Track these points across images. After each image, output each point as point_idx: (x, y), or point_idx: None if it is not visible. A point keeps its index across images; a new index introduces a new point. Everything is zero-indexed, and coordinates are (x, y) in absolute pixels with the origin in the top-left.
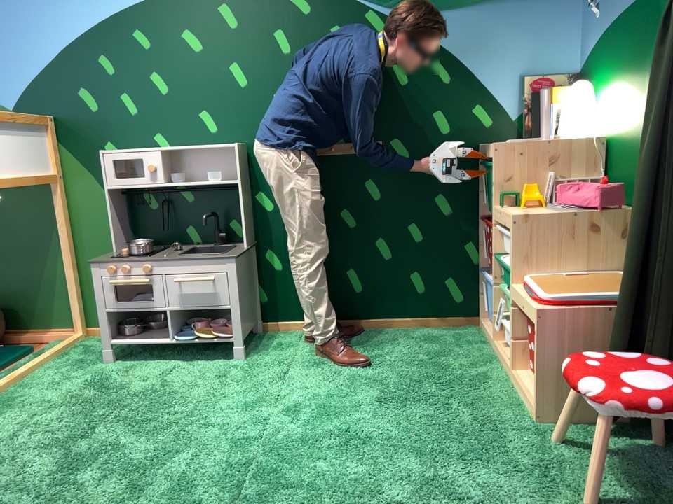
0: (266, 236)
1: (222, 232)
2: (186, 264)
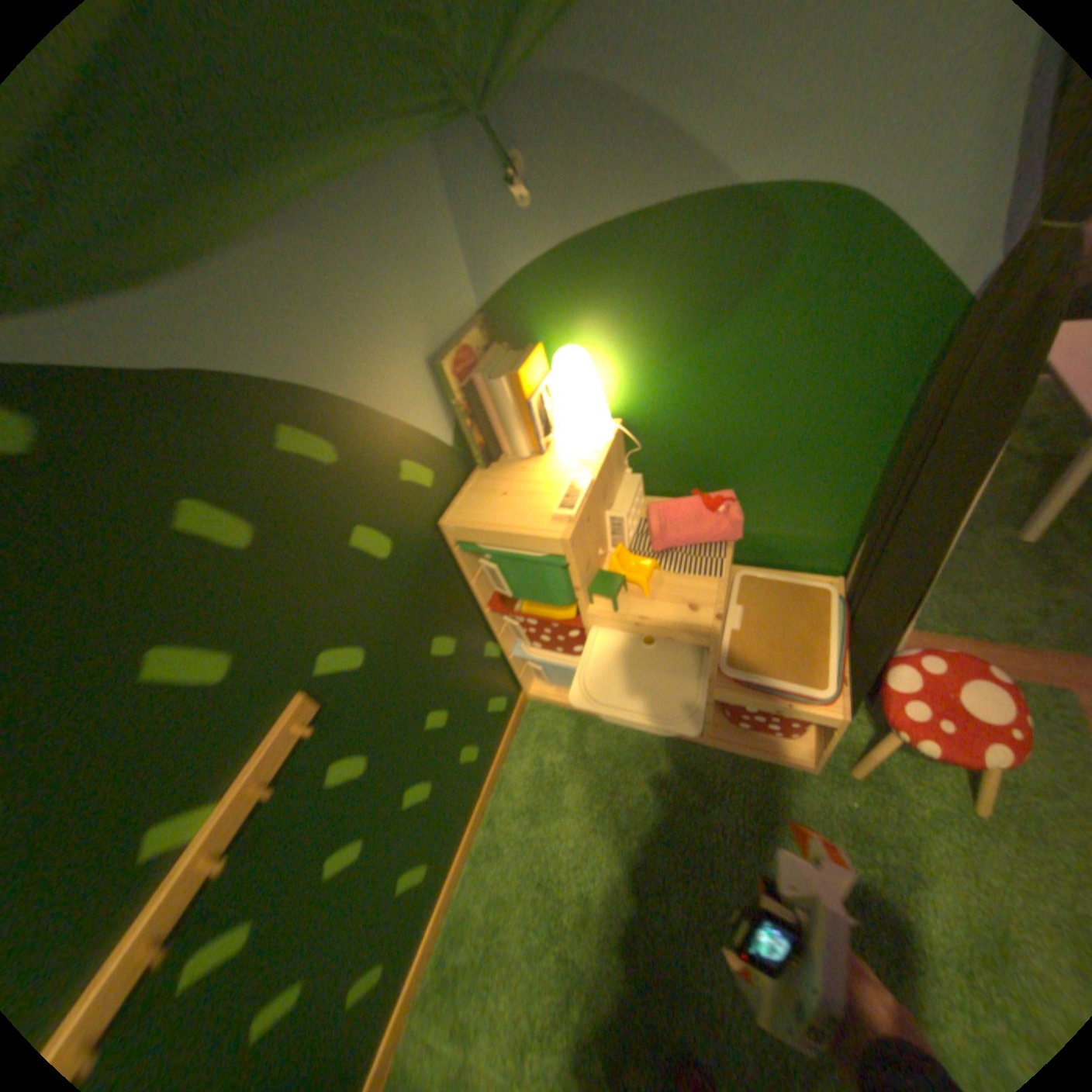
0: None
1: None
2: None
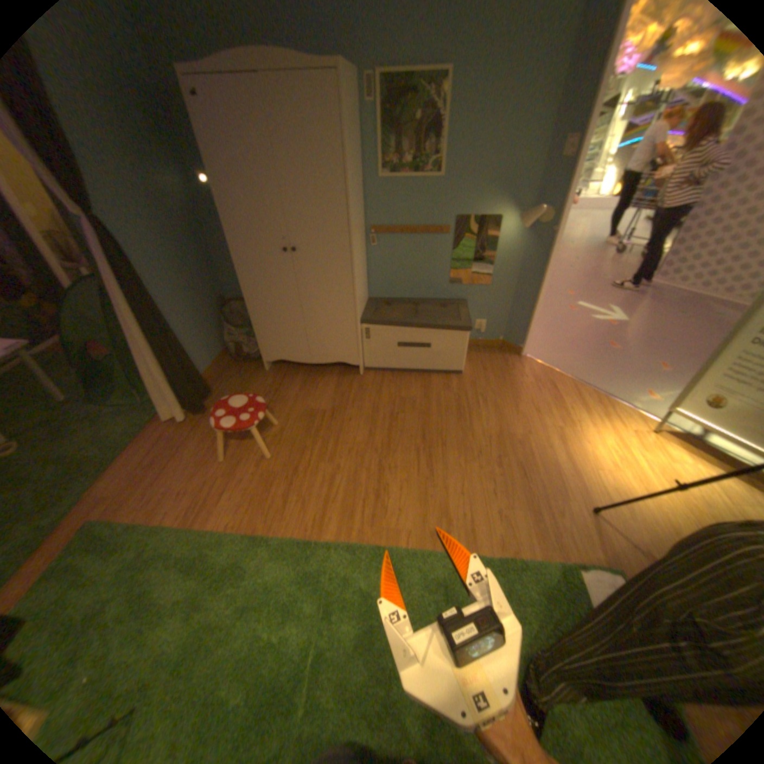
0: None
1: None
2: None
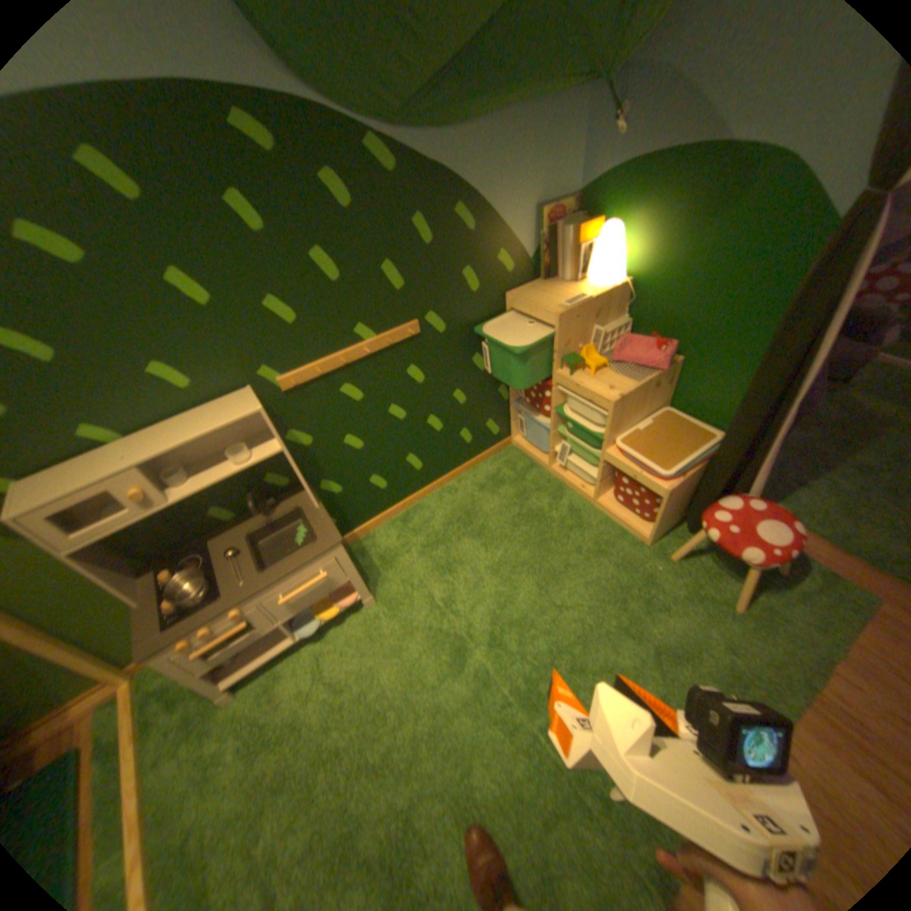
0: (316, 470)
1: (270, 499)
2: (285, 579)
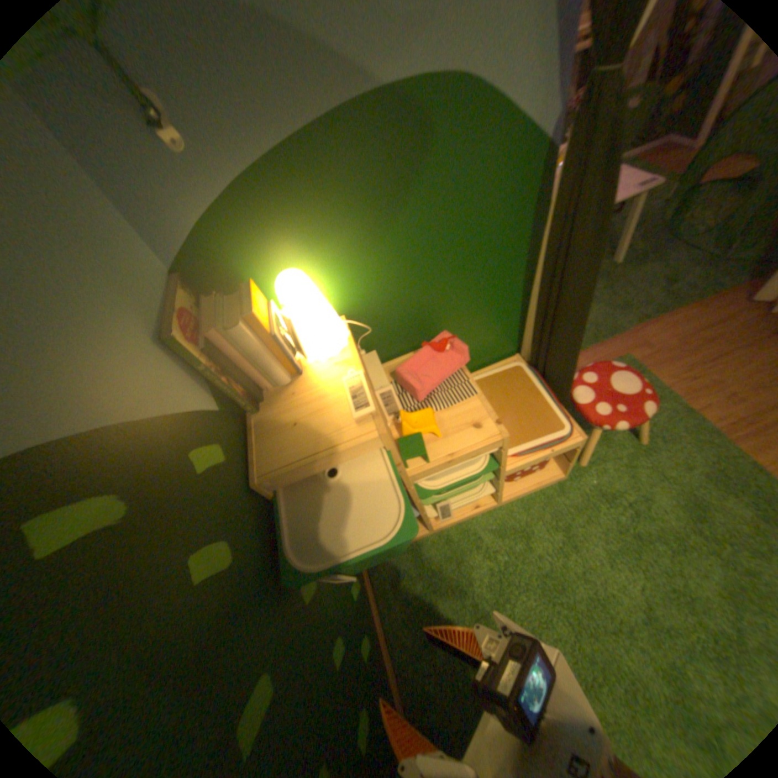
0: None
1: None
2: None
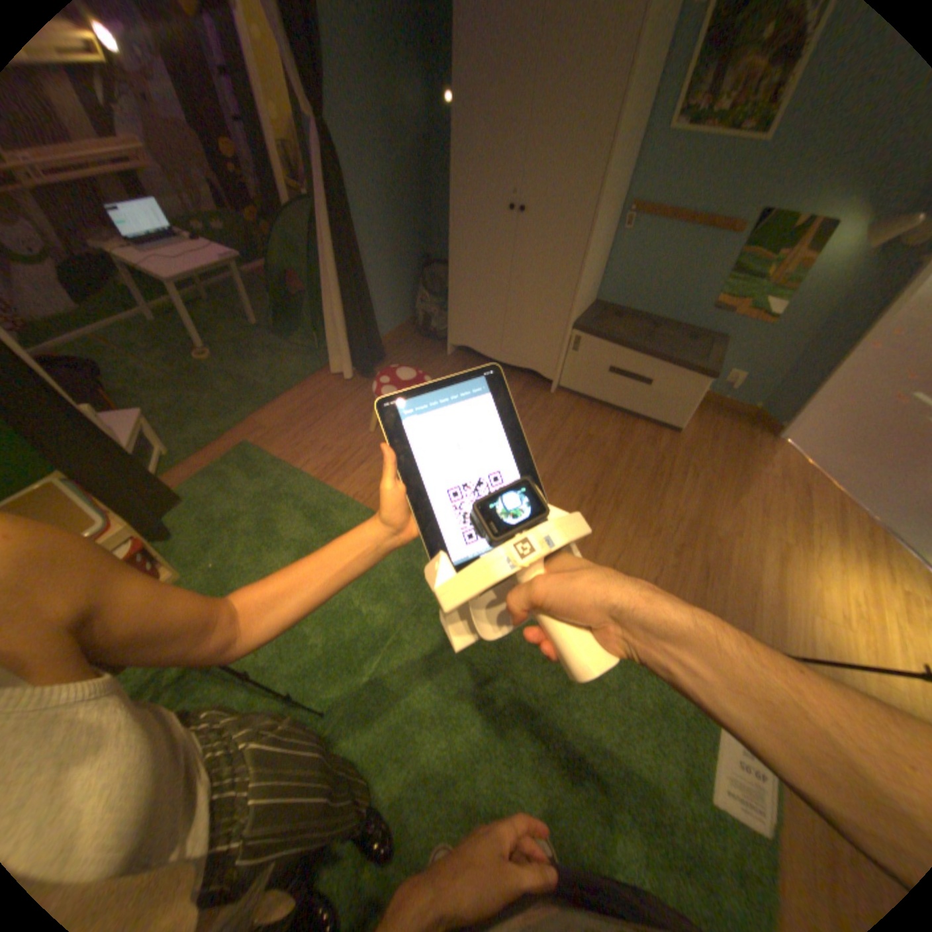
0: None
1: None
2: None
